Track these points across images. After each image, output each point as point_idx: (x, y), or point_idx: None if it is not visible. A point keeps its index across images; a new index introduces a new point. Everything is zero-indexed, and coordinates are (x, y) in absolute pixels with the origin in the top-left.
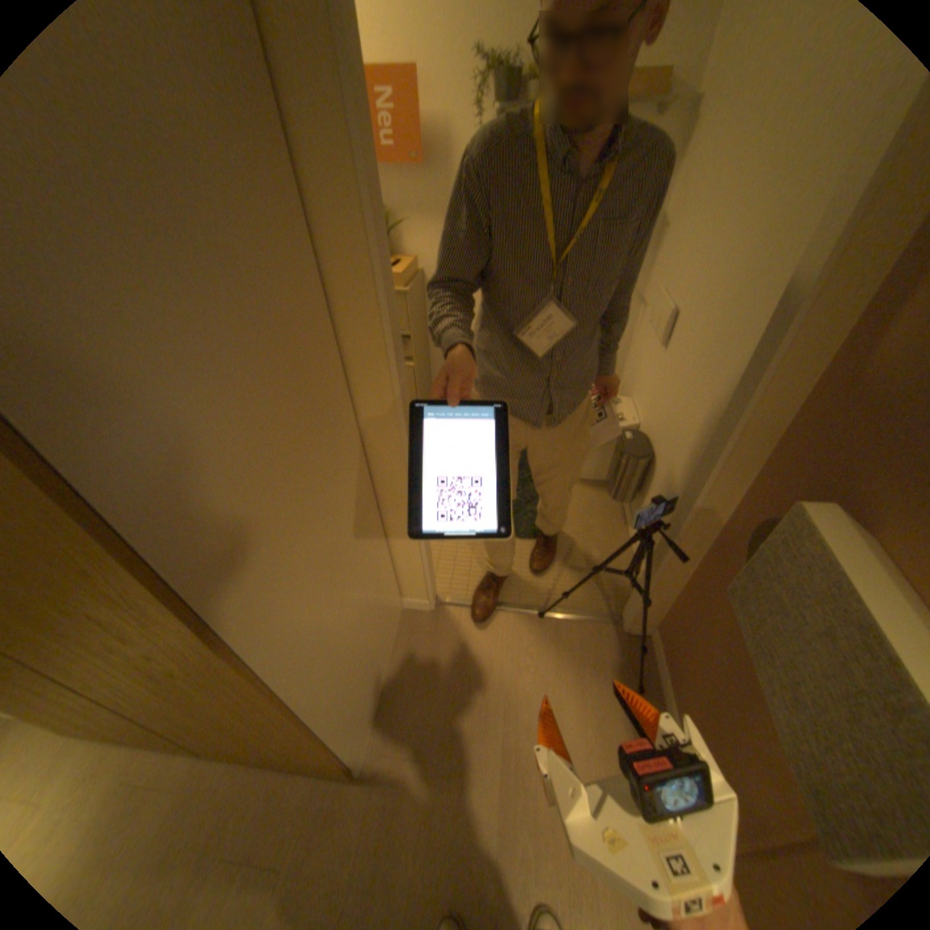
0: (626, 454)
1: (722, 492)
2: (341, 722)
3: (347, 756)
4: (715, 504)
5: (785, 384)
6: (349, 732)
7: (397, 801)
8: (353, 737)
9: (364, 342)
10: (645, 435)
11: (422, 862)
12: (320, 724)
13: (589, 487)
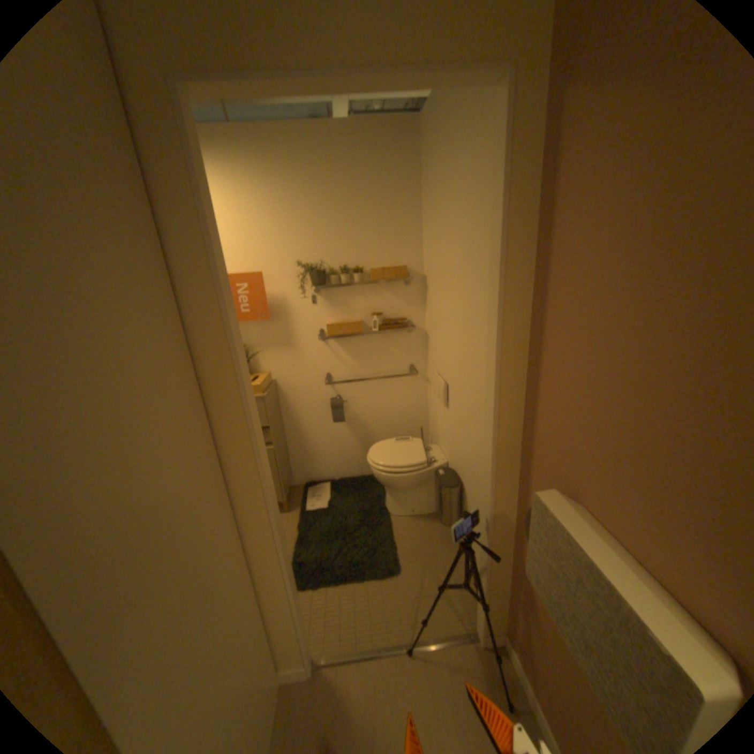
0: (444, 488)
1: (506, 501)
2: None
3: None
4: (505, 511)
5: (510, 422)
6: None
7: None
8: None
9: (235, 438)
10: (452, 471)
11: None
12: None
13: (426, 521)
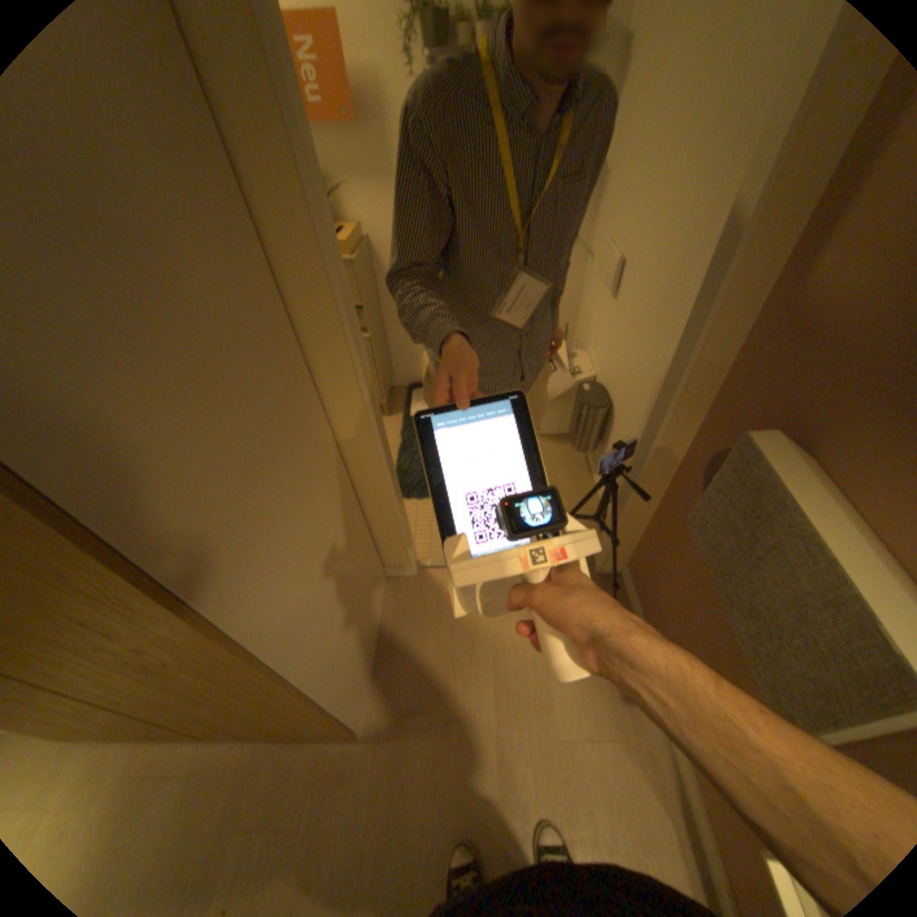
0: (585, 406)
1: (676, 432)
2: (339, 689)
3: (349, 719)
4: (671, 444)
5: (727, 323)
6: (348, 697)
7: (401, 753)
8: (352, 701)
9: (317, 315)
10: (601, 386)
11: (430, 802)
12: (320, 693)
13: (553, 442)
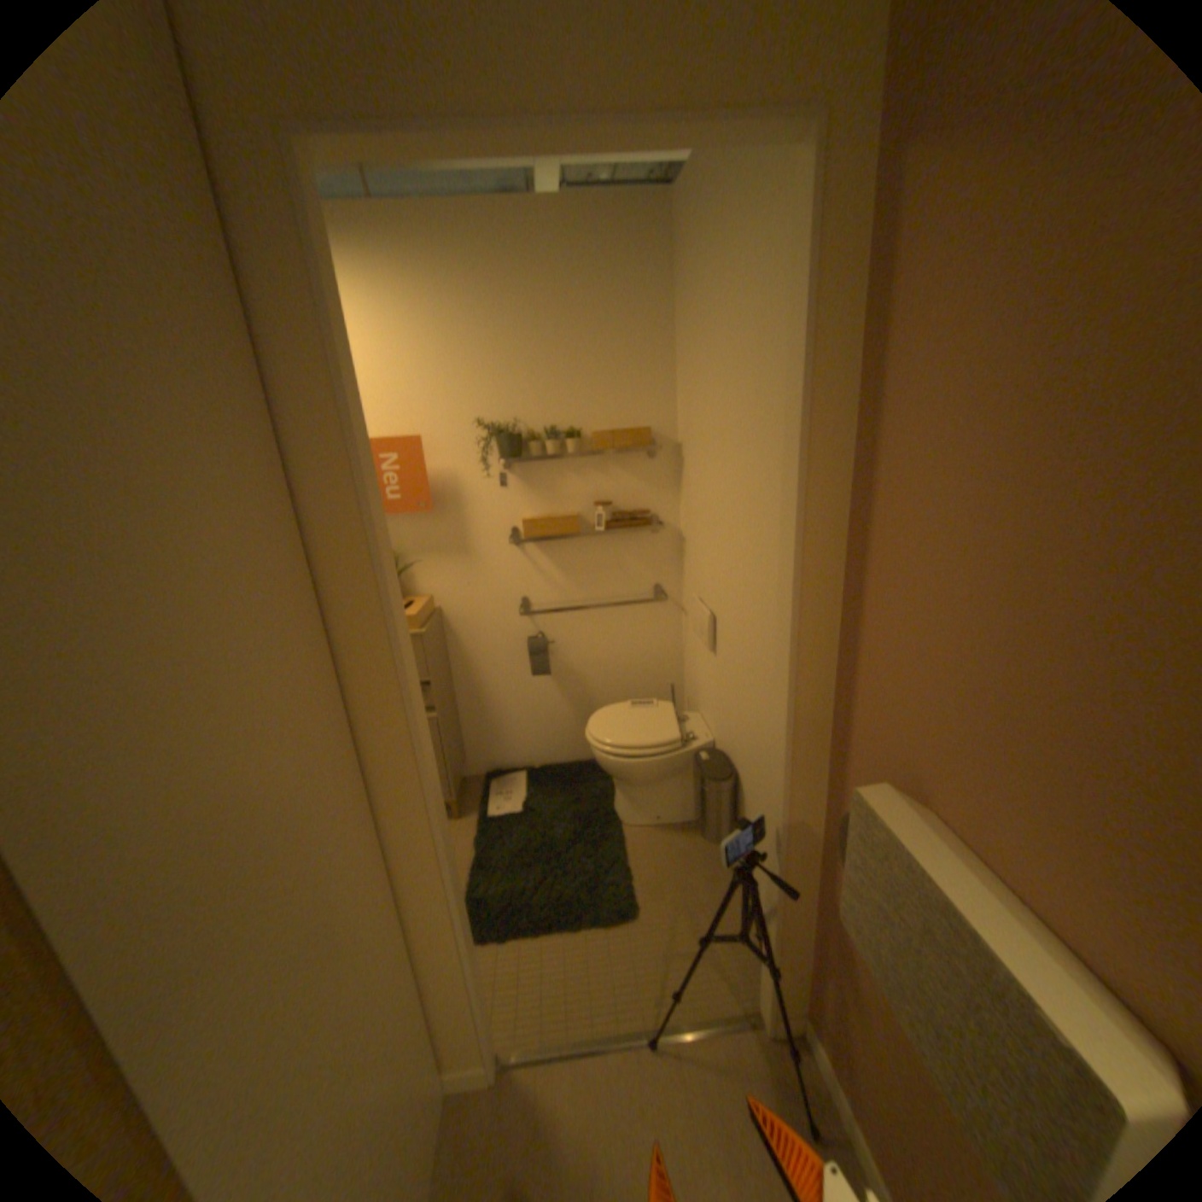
0: (709, 781)
1: (807, 802)
2: None
3: None
4: (806, 818)
5: (815, 676)
6: None
7: None
8: None
9: (377, 699)
10: (722, 754)
11: None
12: None
13: (679, 835)
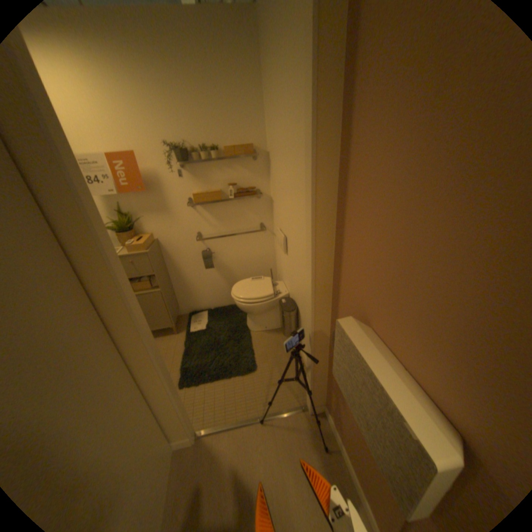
0: (286, 311)
1: (323, 321)
2: None
3: None
4: (323, 328)
5: (324, 265)
6: None
7: None
8: None
9: (108, 290)
10: (291, 299)
11: None
12: None
13: (275, 334)
